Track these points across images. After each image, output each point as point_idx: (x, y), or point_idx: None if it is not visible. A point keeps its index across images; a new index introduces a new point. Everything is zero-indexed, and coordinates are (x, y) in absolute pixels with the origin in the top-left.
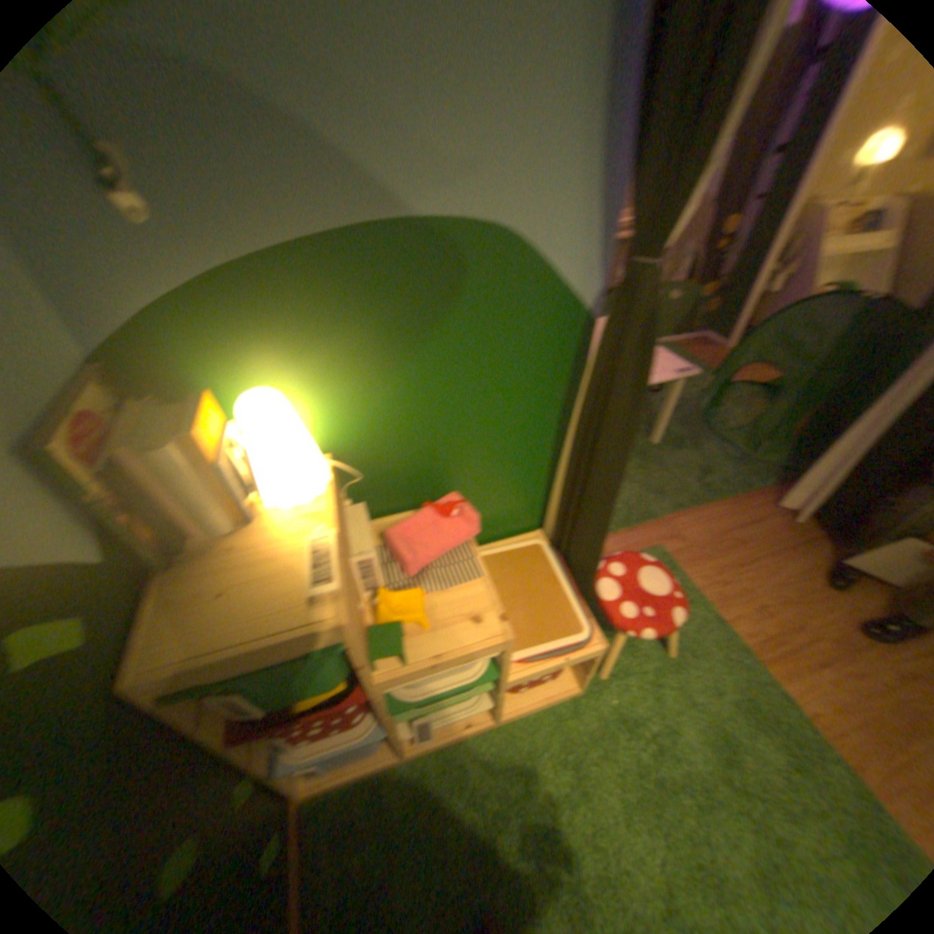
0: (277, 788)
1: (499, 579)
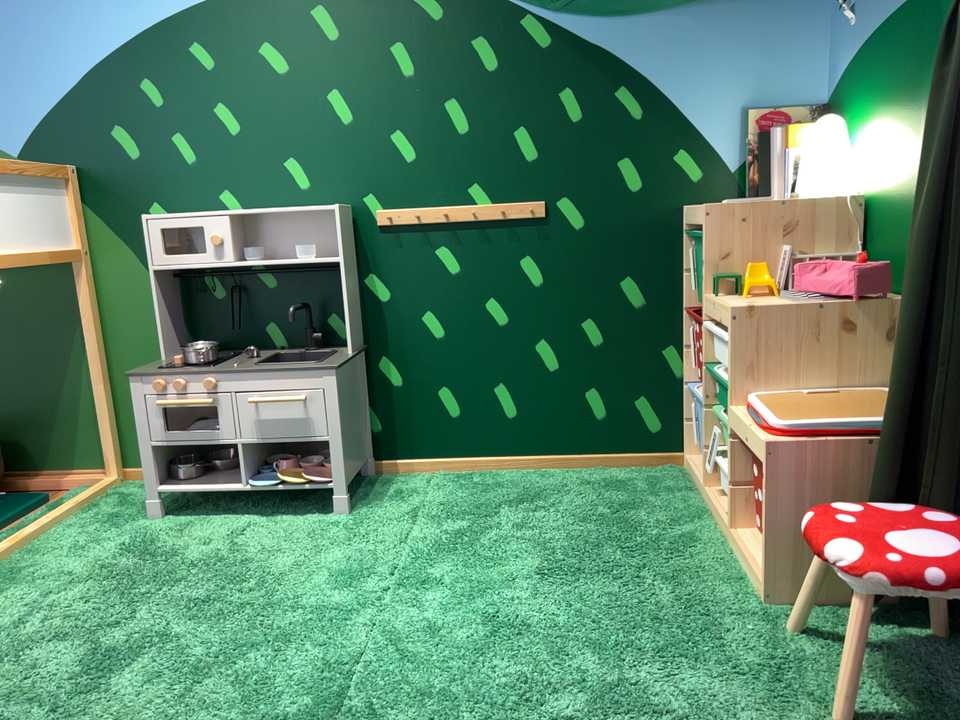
0: (682, 411)
1: (853, 397)
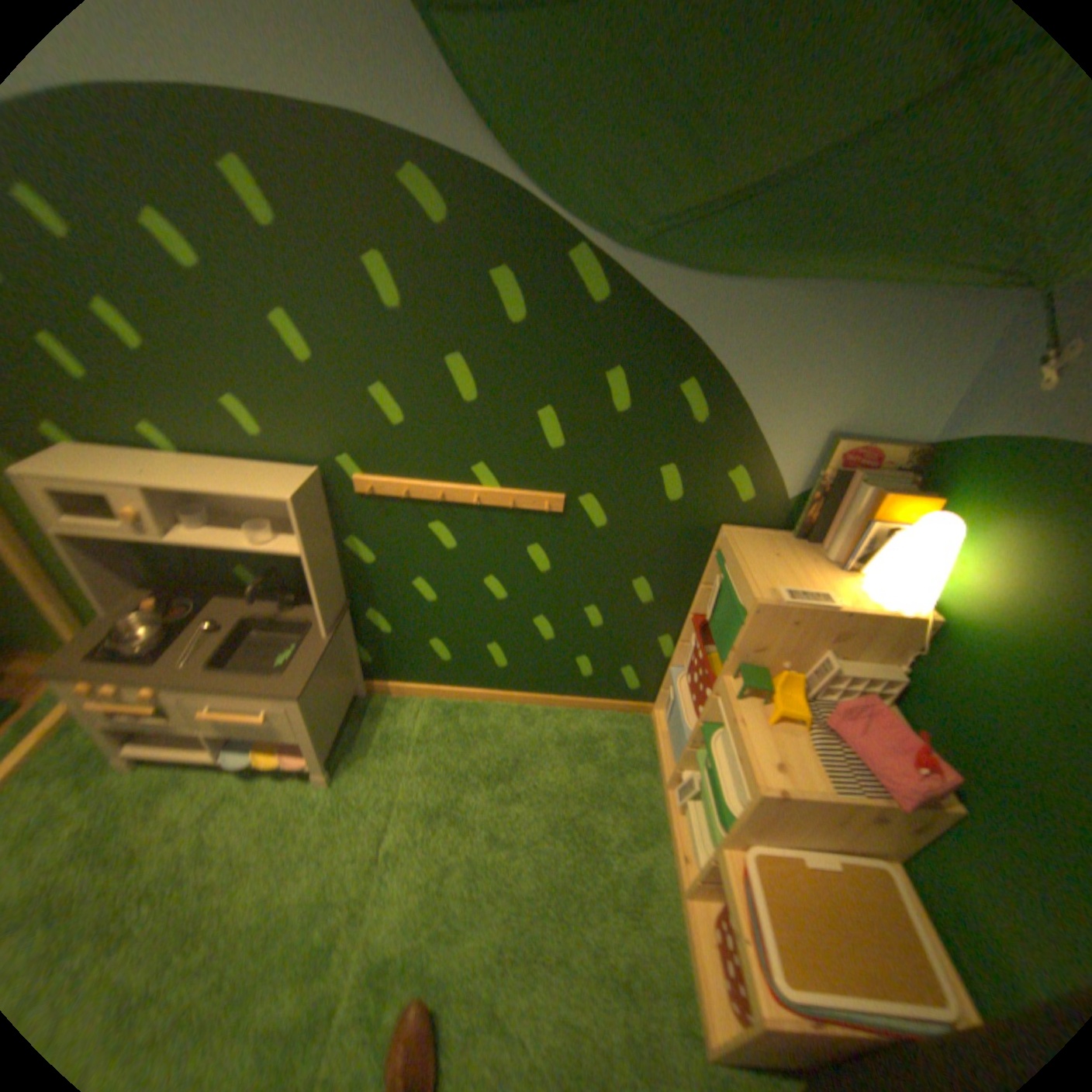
0: (662, 683)
1: (857, 893)
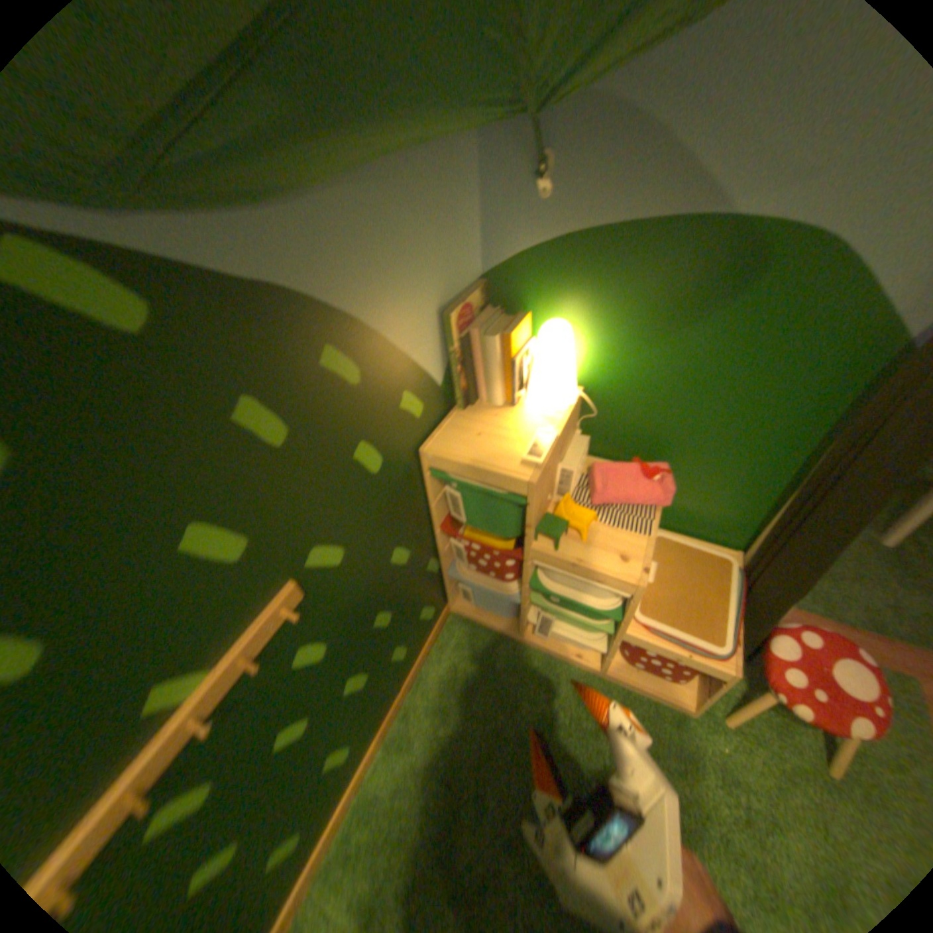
0: (445, 586)
1: (668, 563)
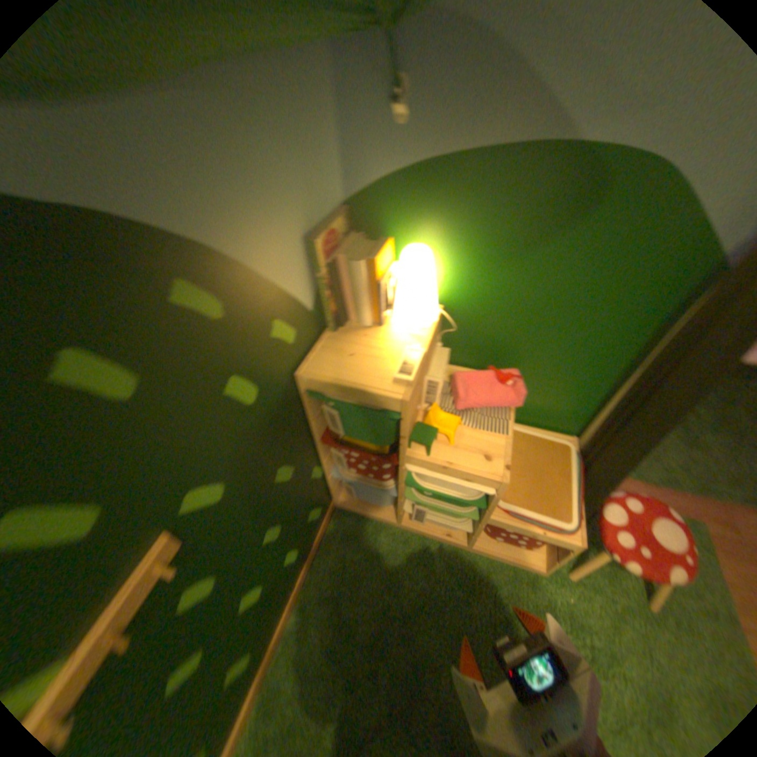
0: (329, 487)
1: (519, 452)
